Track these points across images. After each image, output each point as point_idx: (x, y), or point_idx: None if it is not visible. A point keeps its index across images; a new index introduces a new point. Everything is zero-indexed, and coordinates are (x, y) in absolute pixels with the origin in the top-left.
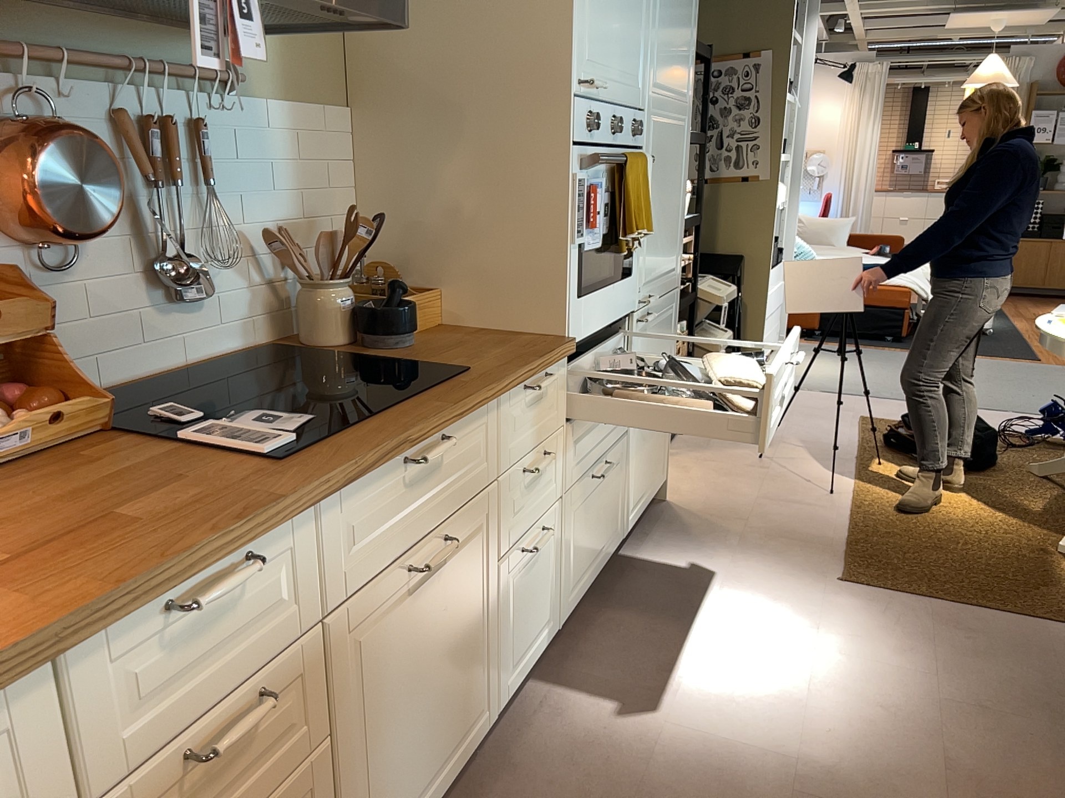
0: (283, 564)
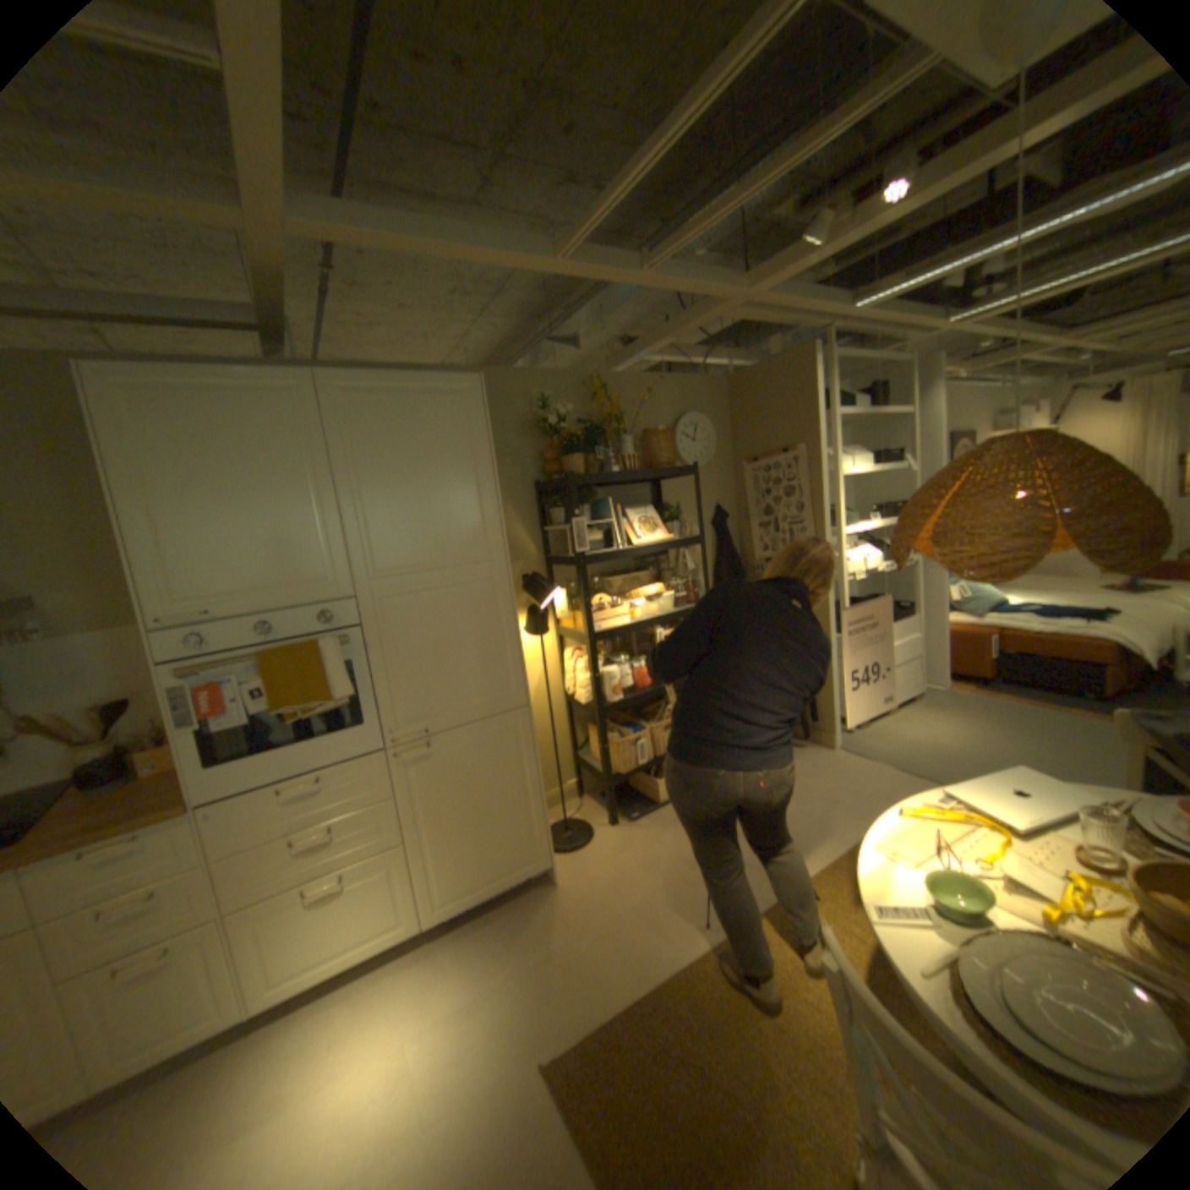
0: None
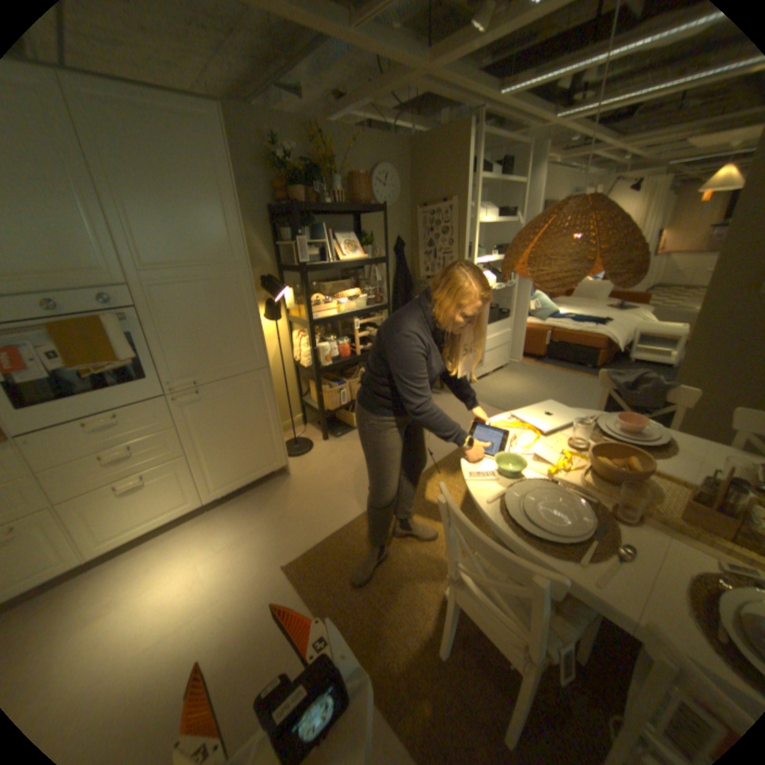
0: None
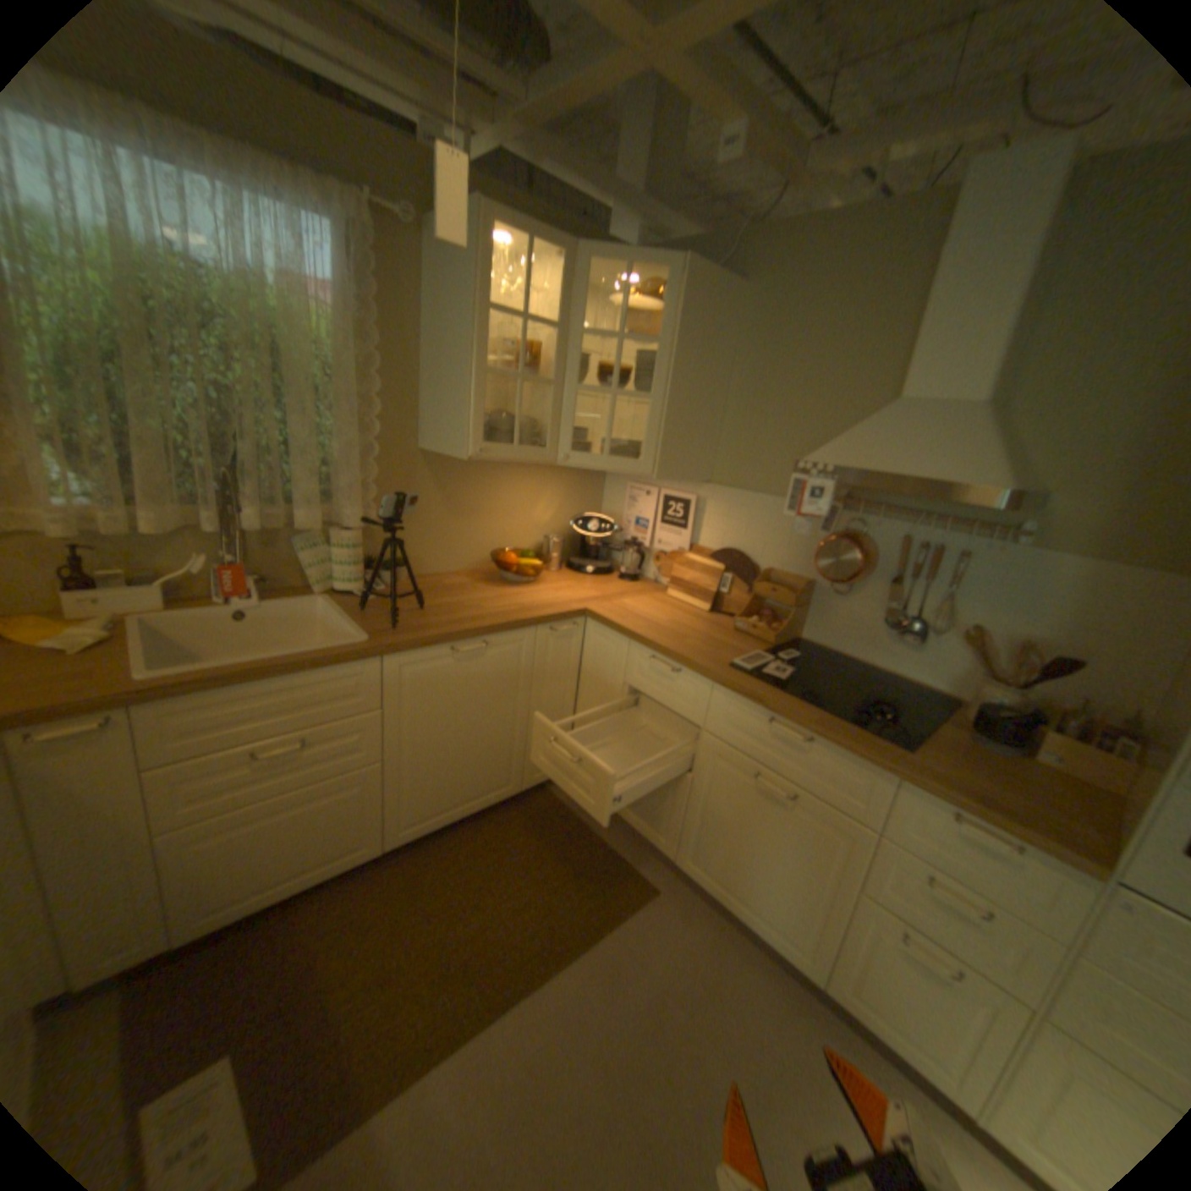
0: (694, 691)
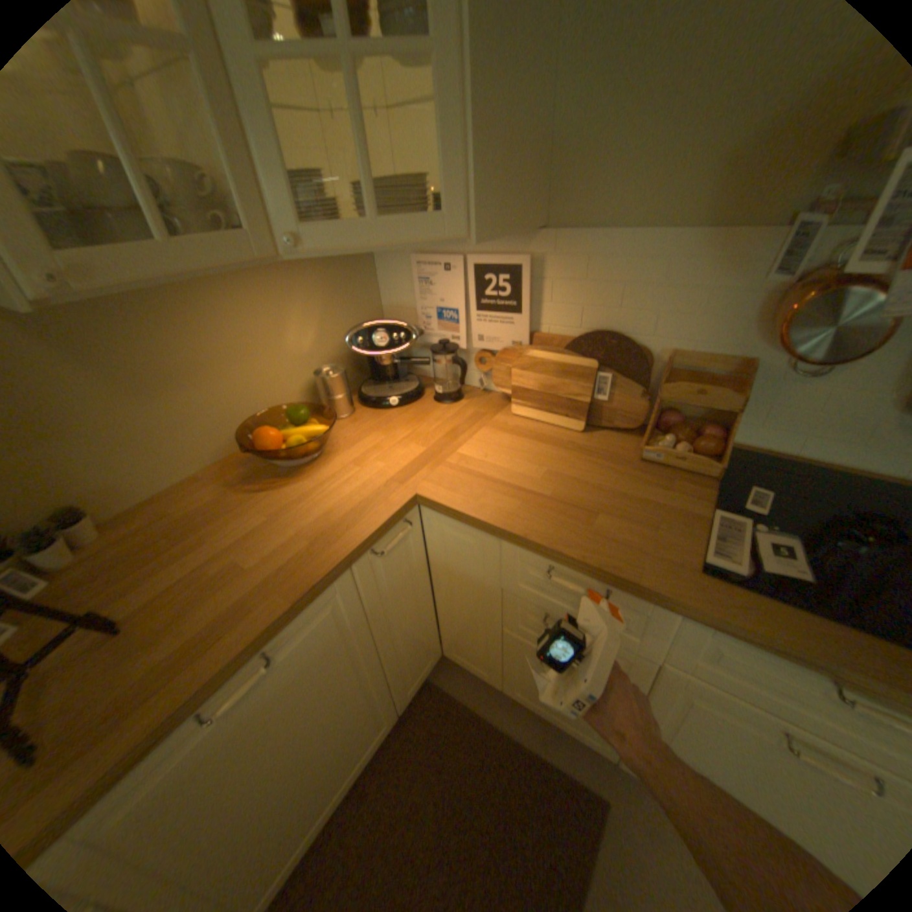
0: (647, 615)
